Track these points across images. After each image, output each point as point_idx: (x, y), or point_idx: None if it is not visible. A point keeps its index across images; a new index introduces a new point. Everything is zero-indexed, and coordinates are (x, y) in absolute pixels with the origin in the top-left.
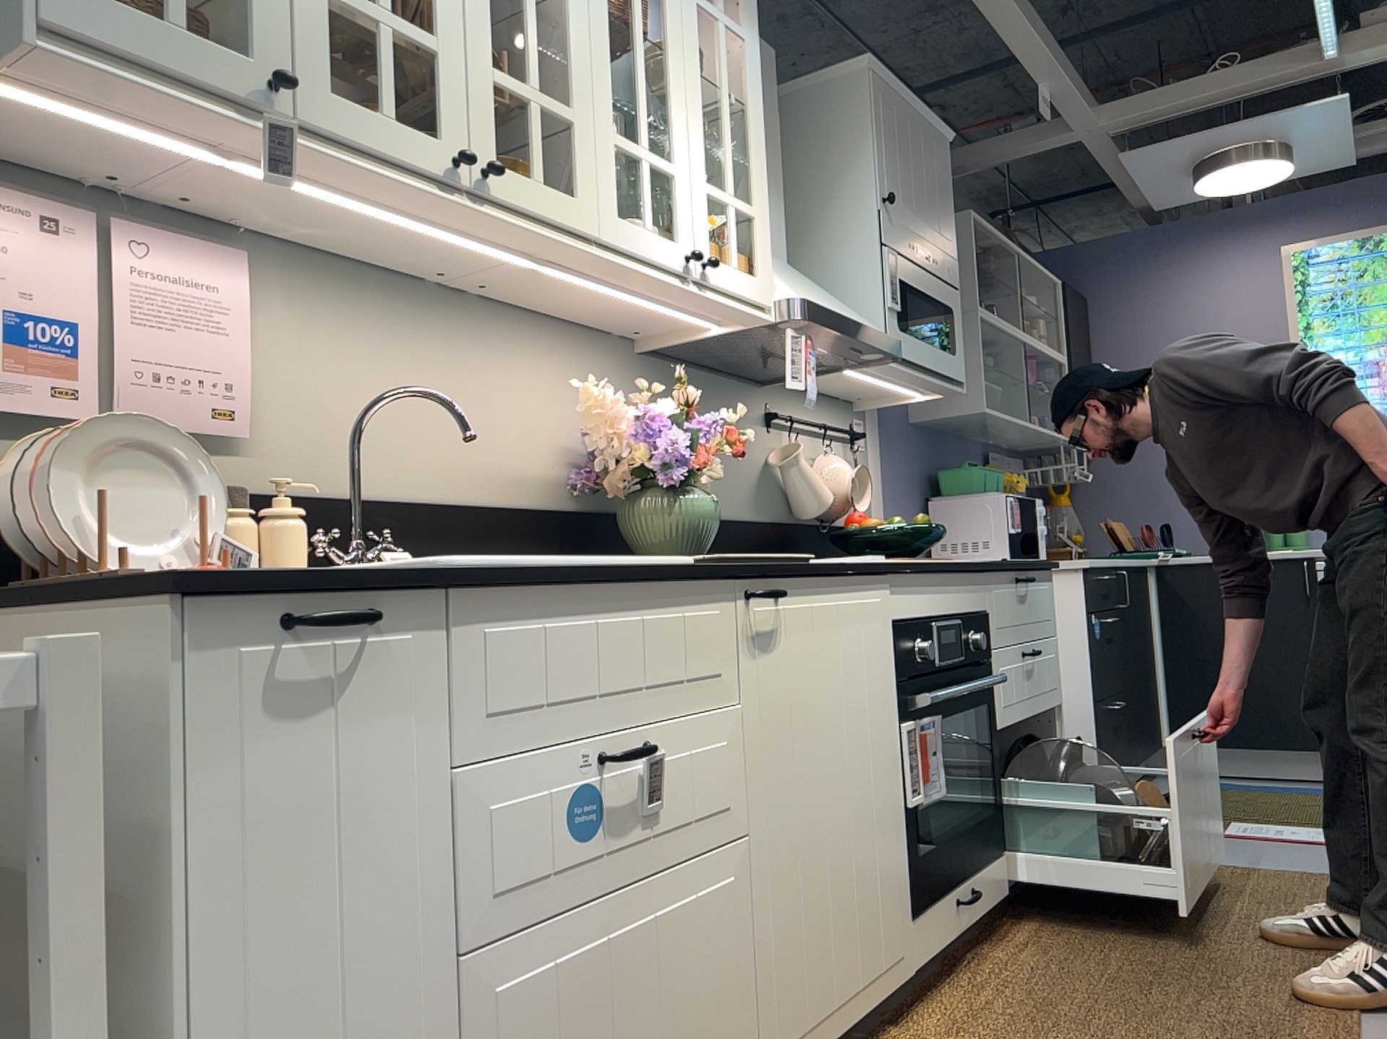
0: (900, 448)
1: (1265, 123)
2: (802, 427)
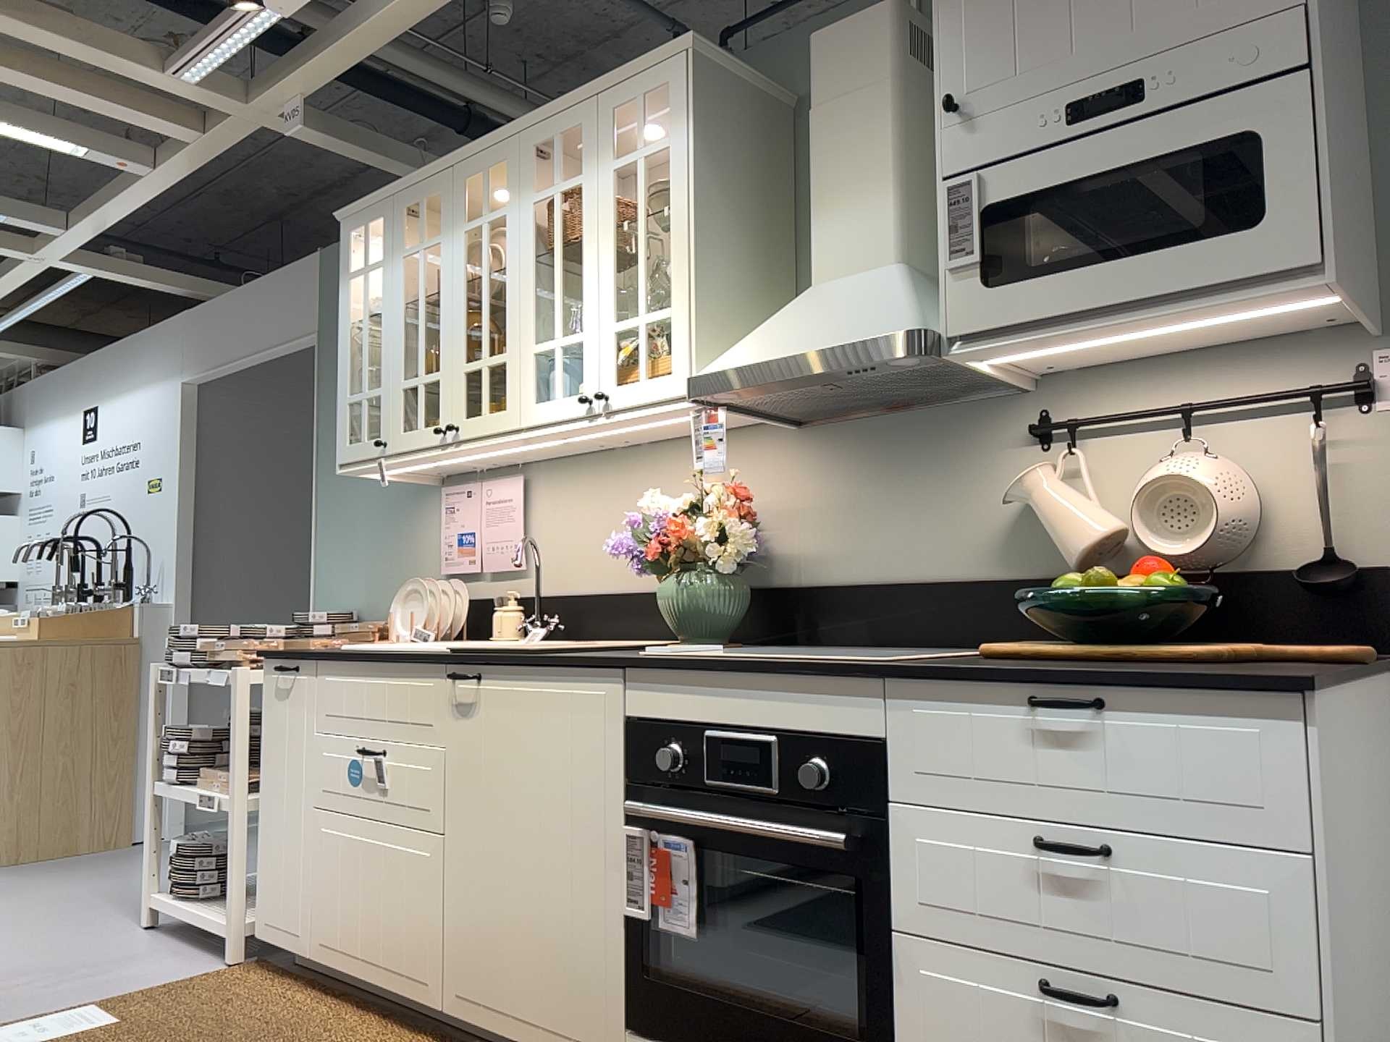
0: None
1: None
2: (1135, 423)
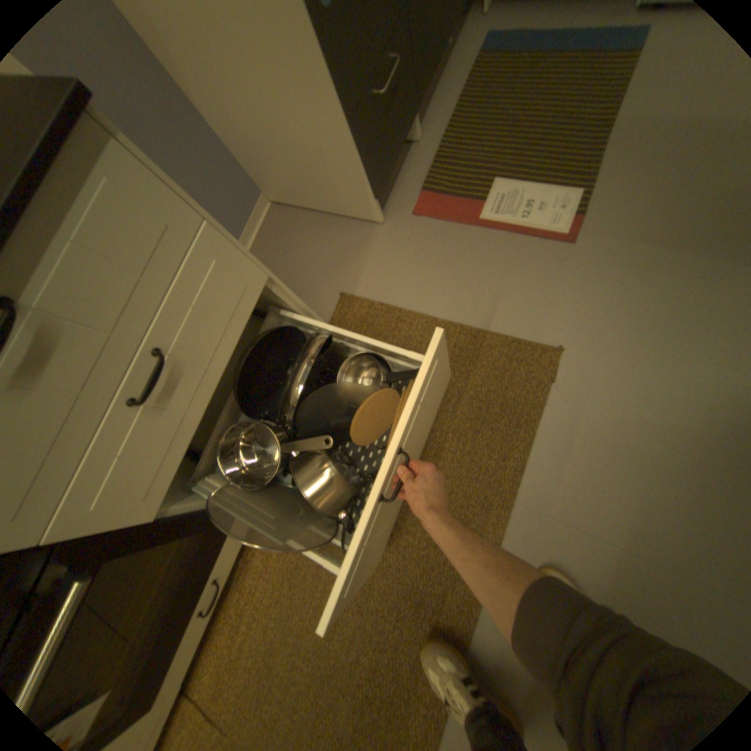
0: None
1: None
2: None
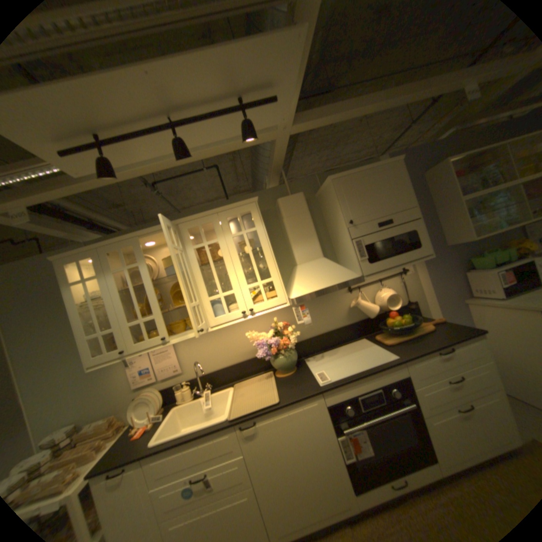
0: (438, 260)
1: None
2: (368, 284)
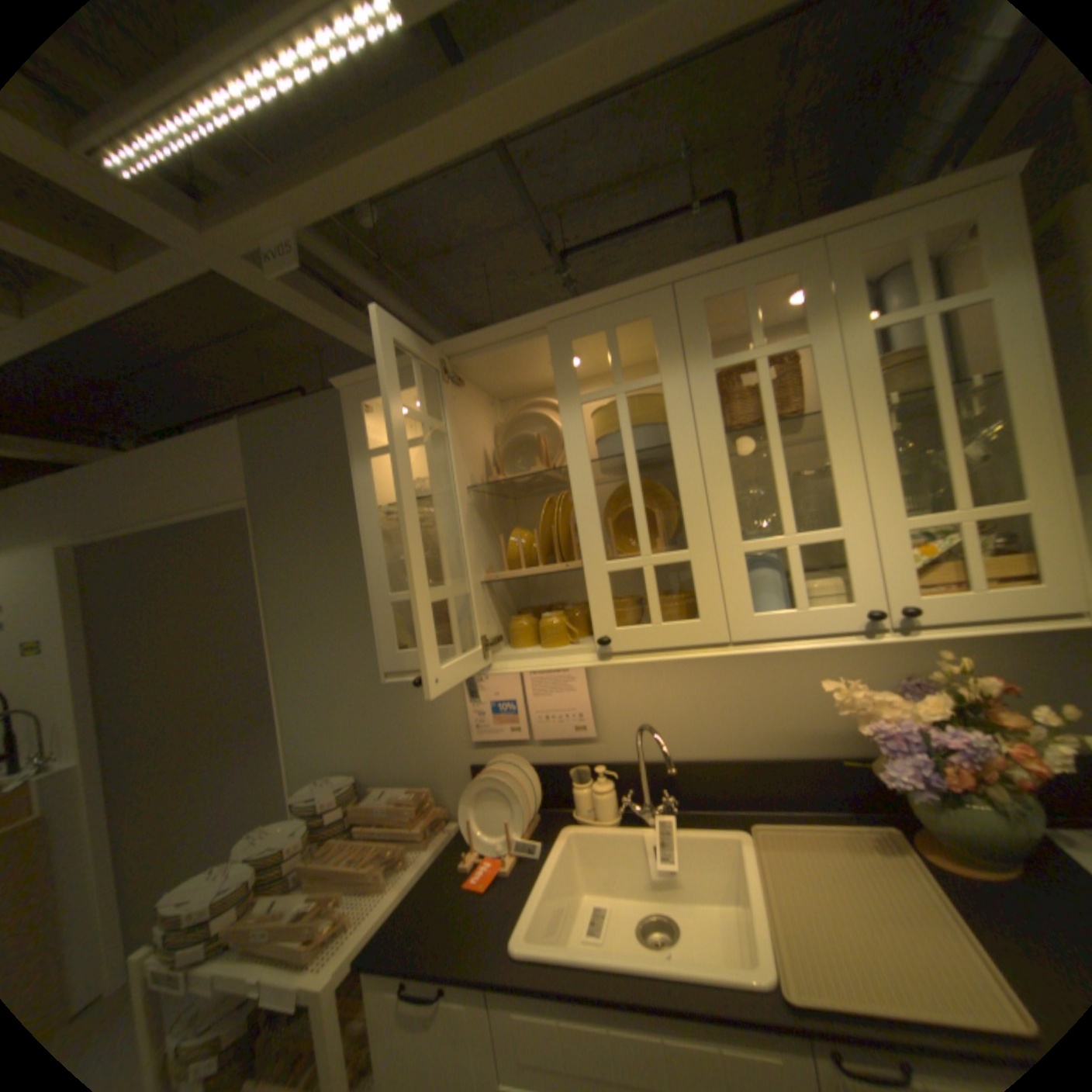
0: None
1: None
2: None
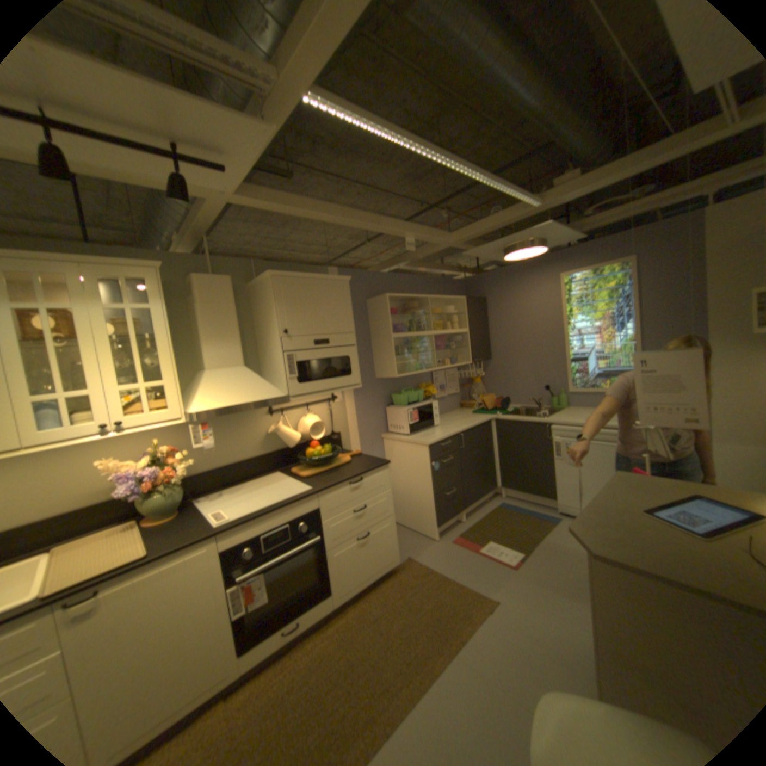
0: (365, 392)
1: (518, 235)
2: (294, 408)
